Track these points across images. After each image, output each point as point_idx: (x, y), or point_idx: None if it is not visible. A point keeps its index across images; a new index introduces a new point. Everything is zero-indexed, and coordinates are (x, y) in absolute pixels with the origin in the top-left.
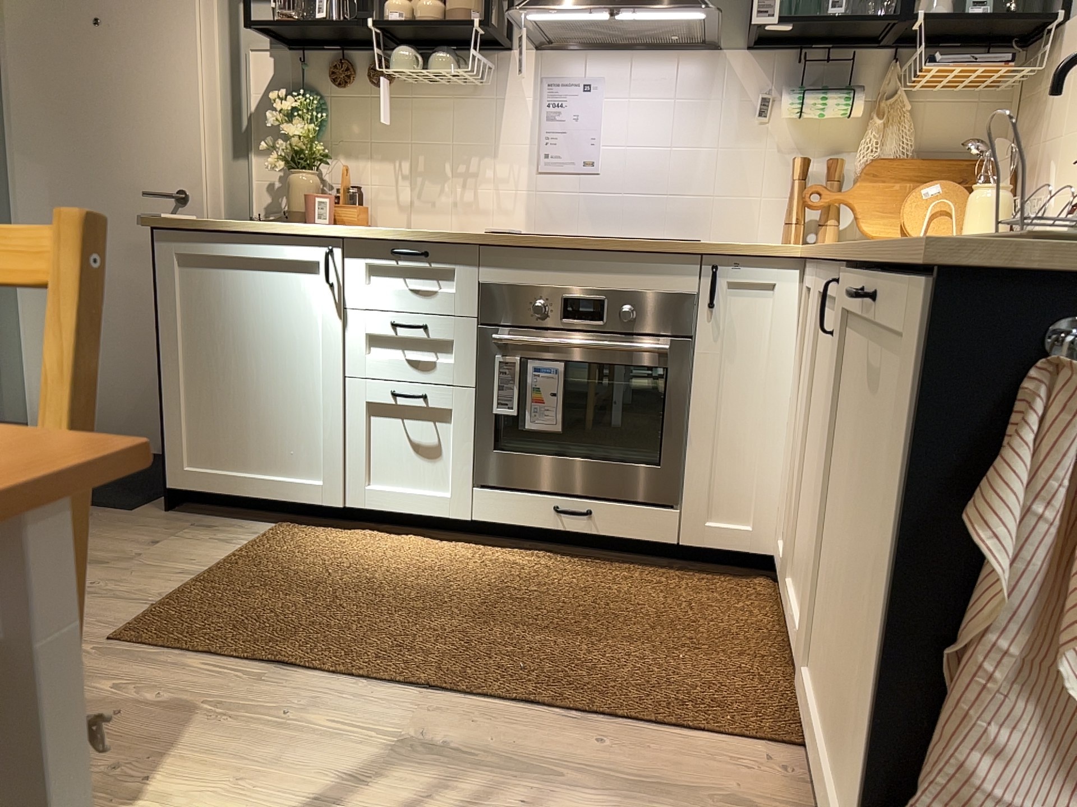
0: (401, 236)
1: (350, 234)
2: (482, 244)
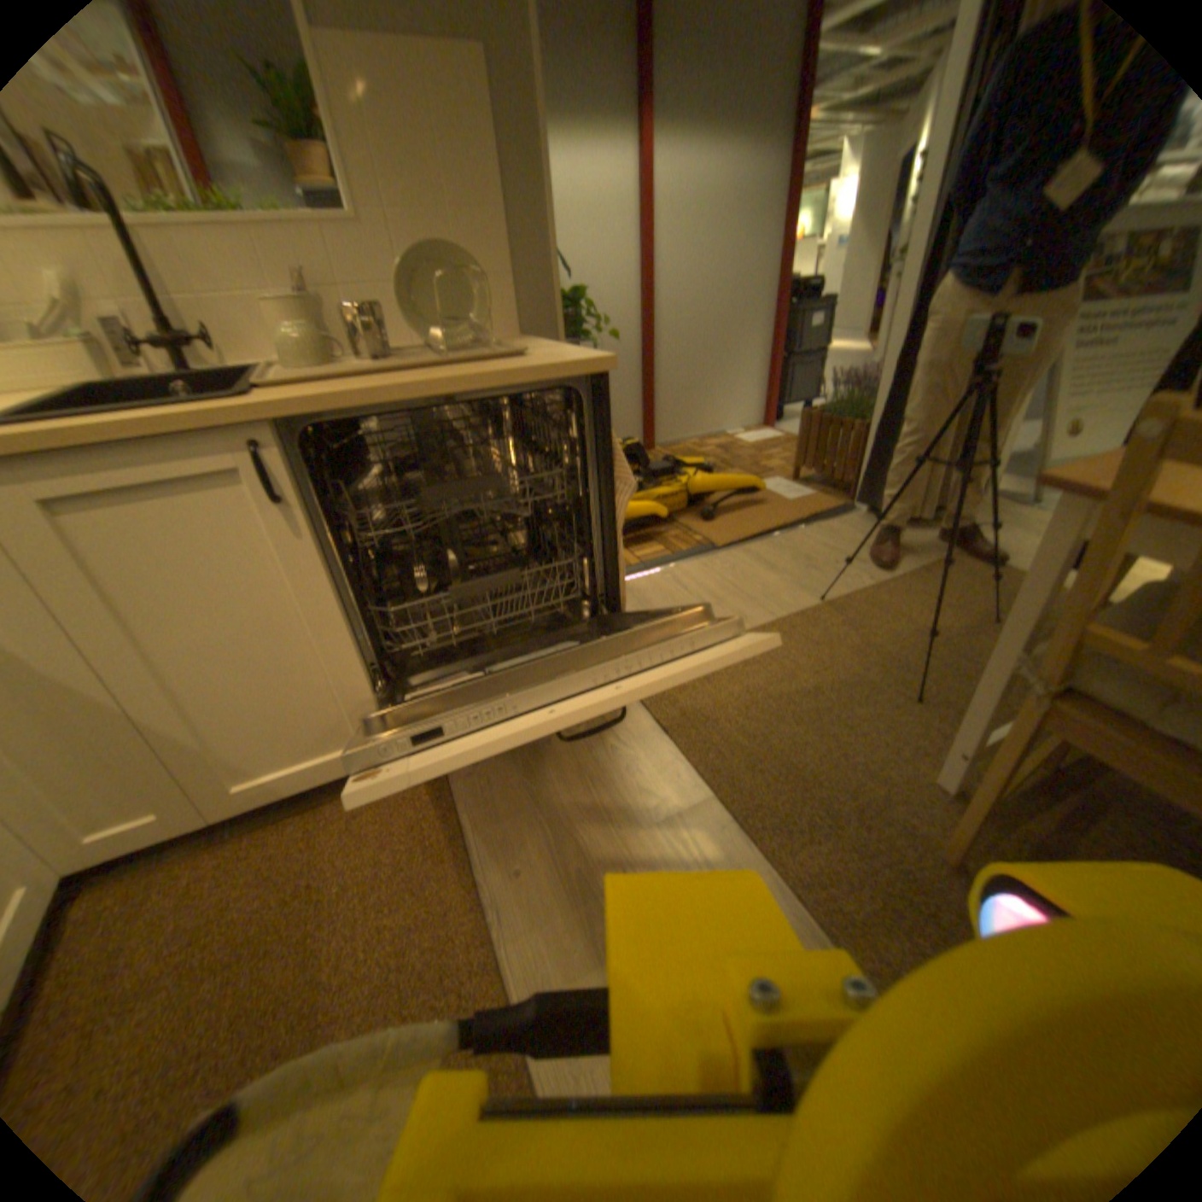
0: None
1: None
2: None
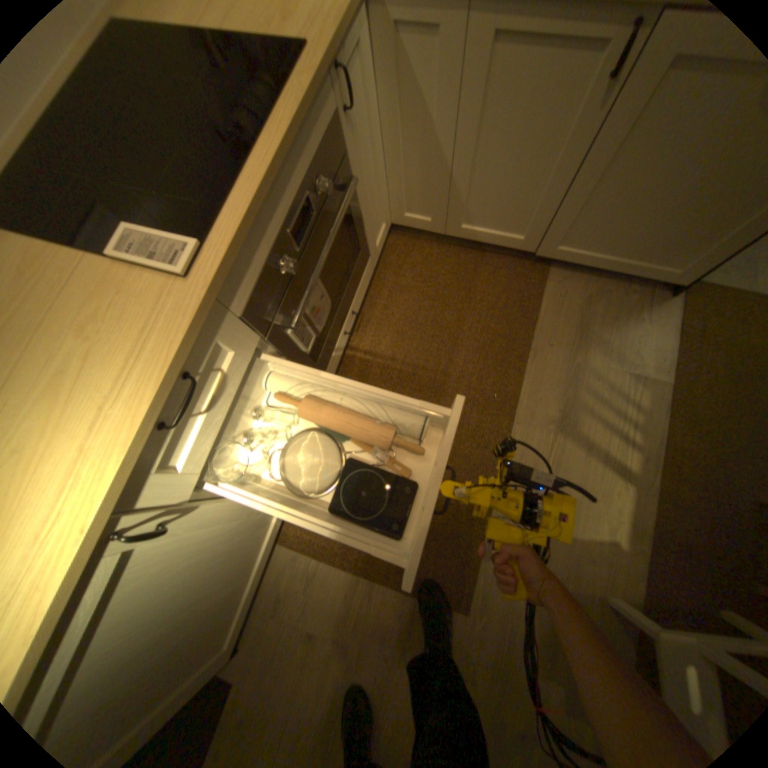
0: (153, 407)
1: (108, 498)
2: (214, 287)
